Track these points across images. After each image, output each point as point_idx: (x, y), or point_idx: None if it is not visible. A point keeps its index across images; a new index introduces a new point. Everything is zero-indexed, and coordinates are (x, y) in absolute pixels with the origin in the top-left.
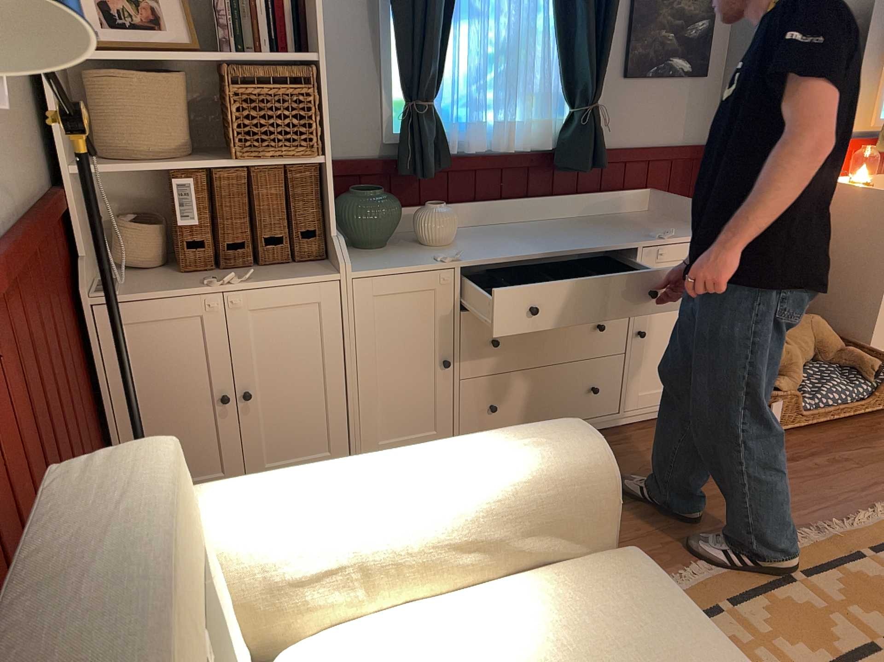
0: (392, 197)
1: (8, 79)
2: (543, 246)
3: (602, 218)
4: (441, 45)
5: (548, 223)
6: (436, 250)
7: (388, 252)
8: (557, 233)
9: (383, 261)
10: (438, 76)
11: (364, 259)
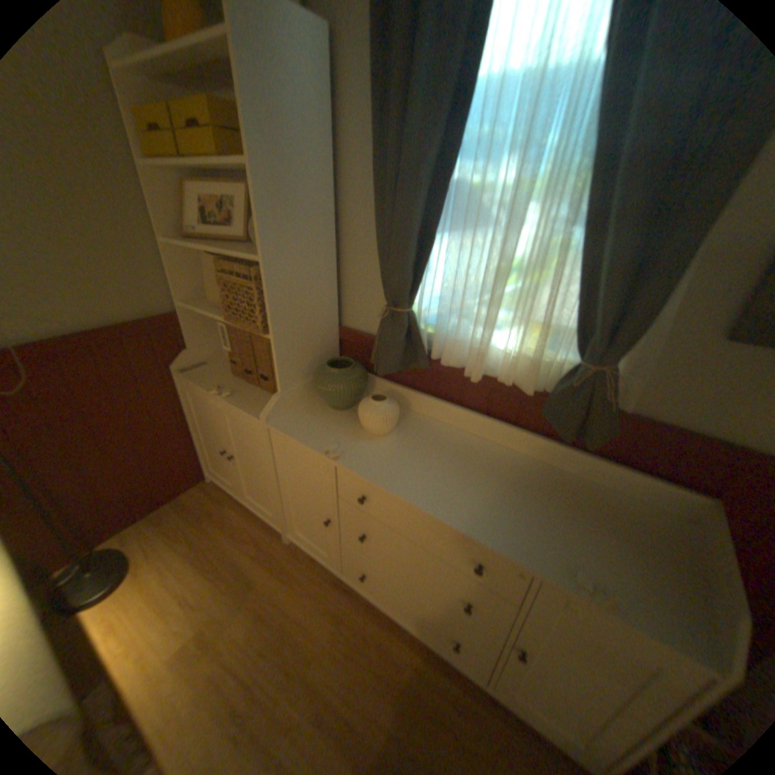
0: (350, 377)
1: (103, 253)
2: (430, 494)
3: (602, 495)
4: (421, 254)
5: (520, 464)
6: (357, 437)
7: (335, 417)
8: (493, 484)
9: (308, 425)
10: (416, 286)
11: (308, 415)
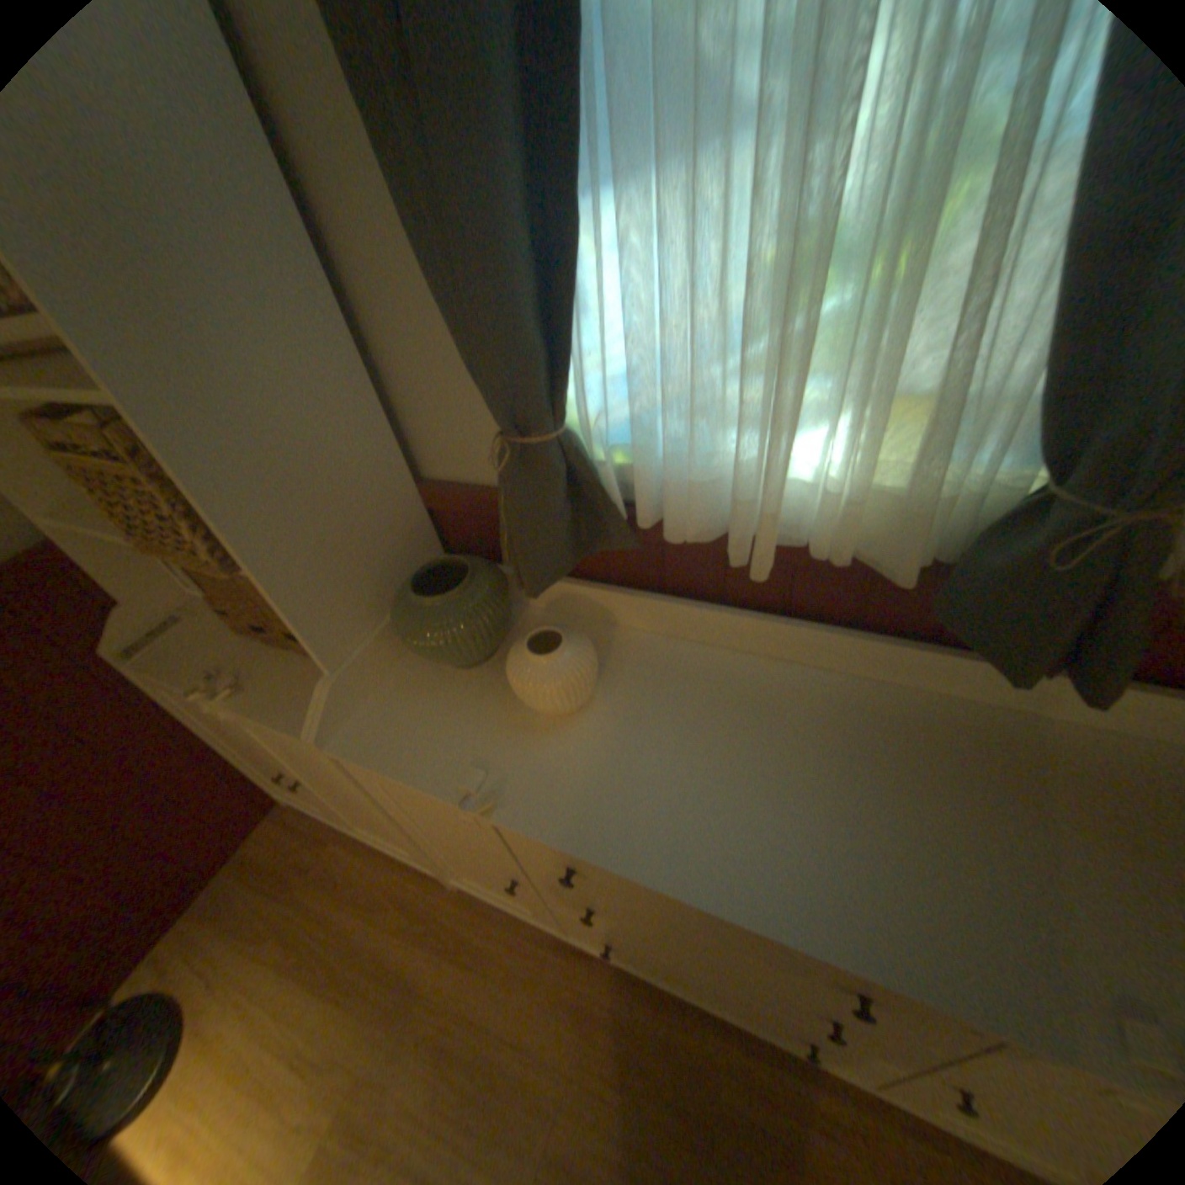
0: (469, 607)
1: None
2: (716, 856)
3: (1079, 747)
4: (551, 273)
5: (881, 708)
6: (522, 730)
7: (465, 689)
8: (843, 785)
9: (413, 727)
10: (560, 366)
11: (407, 698)
